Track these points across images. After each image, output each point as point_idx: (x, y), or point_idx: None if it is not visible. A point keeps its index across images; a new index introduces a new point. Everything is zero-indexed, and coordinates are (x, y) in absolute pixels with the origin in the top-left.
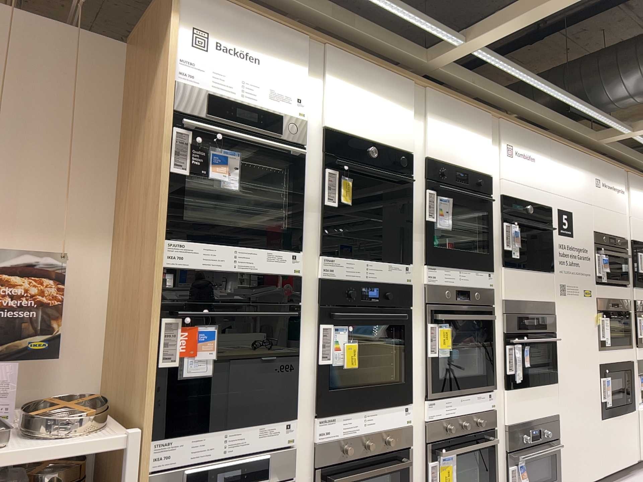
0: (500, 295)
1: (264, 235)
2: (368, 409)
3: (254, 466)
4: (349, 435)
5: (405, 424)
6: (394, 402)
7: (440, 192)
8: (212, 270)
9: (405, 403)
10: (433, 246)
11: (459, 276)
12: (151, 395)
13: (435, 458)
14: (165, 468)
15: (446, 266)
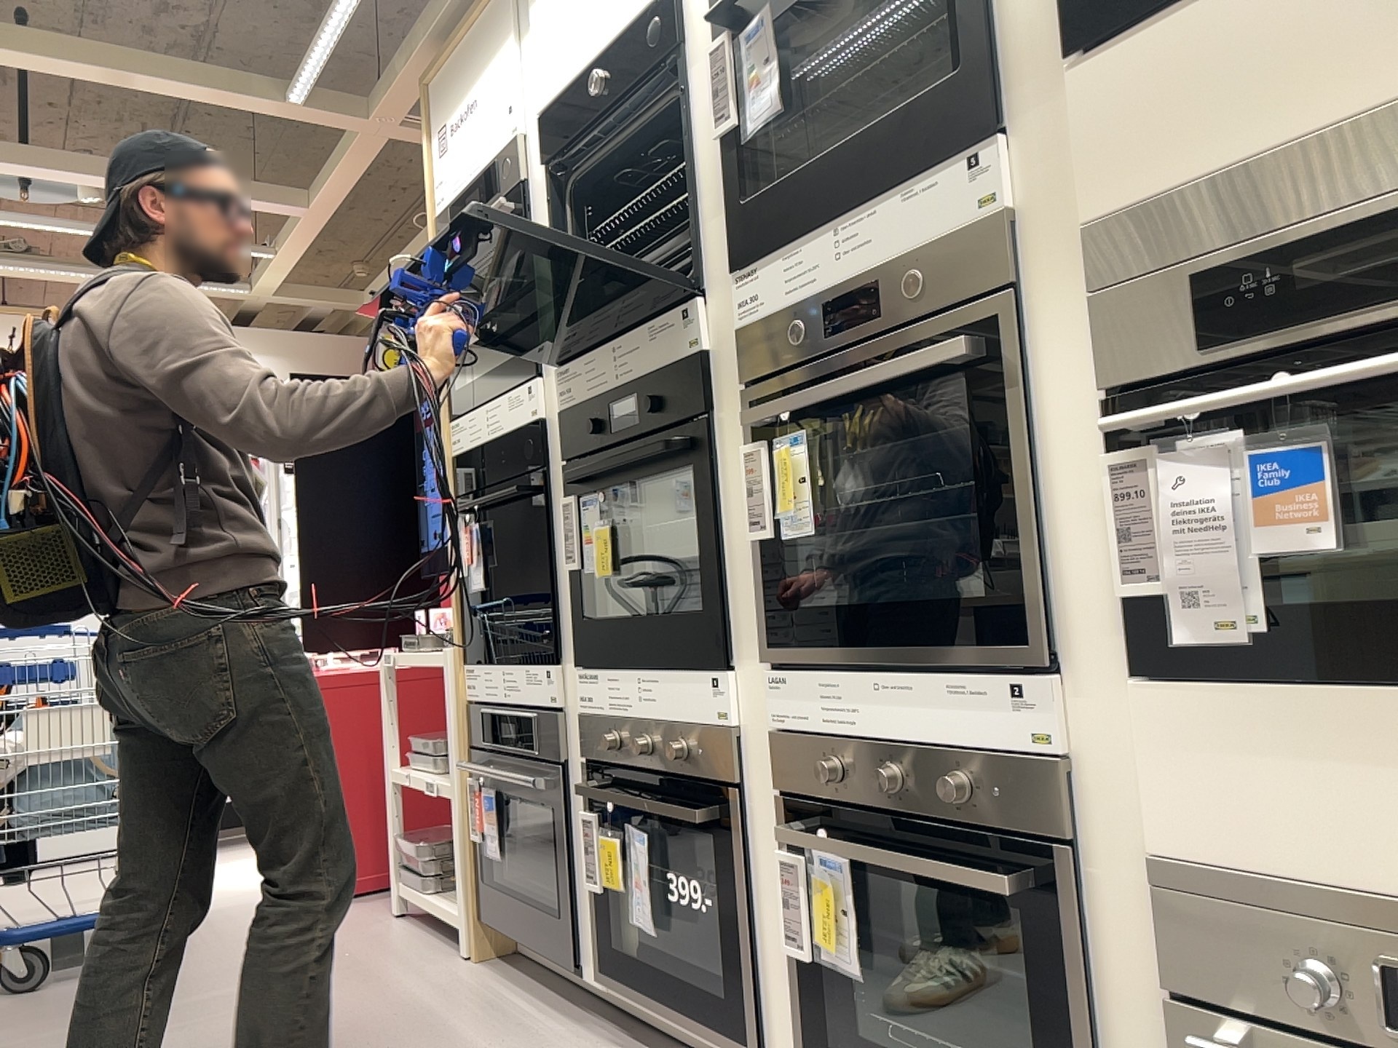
0: (1077, 216)
1: (503, 371)
2: (646, 671)
3: (525, 727)
4: (617, 715)
5: (715, 724)
6: (687, 663)
7: (746, 15)
8: (482, 446)
9: (711, 668)
10: (740, 205)
11: (831, 247)
12: (456, 612)
13: (806, 853)
14: (473, 701)
15: (783, 240)
